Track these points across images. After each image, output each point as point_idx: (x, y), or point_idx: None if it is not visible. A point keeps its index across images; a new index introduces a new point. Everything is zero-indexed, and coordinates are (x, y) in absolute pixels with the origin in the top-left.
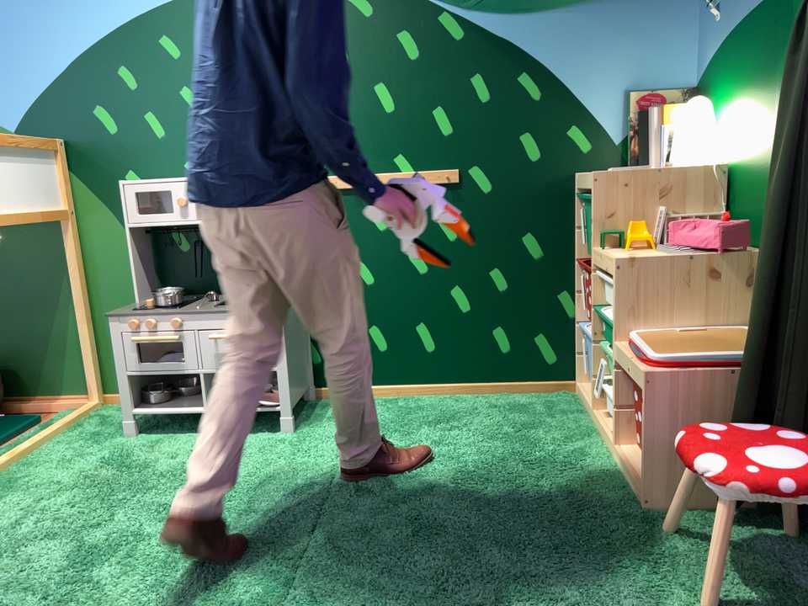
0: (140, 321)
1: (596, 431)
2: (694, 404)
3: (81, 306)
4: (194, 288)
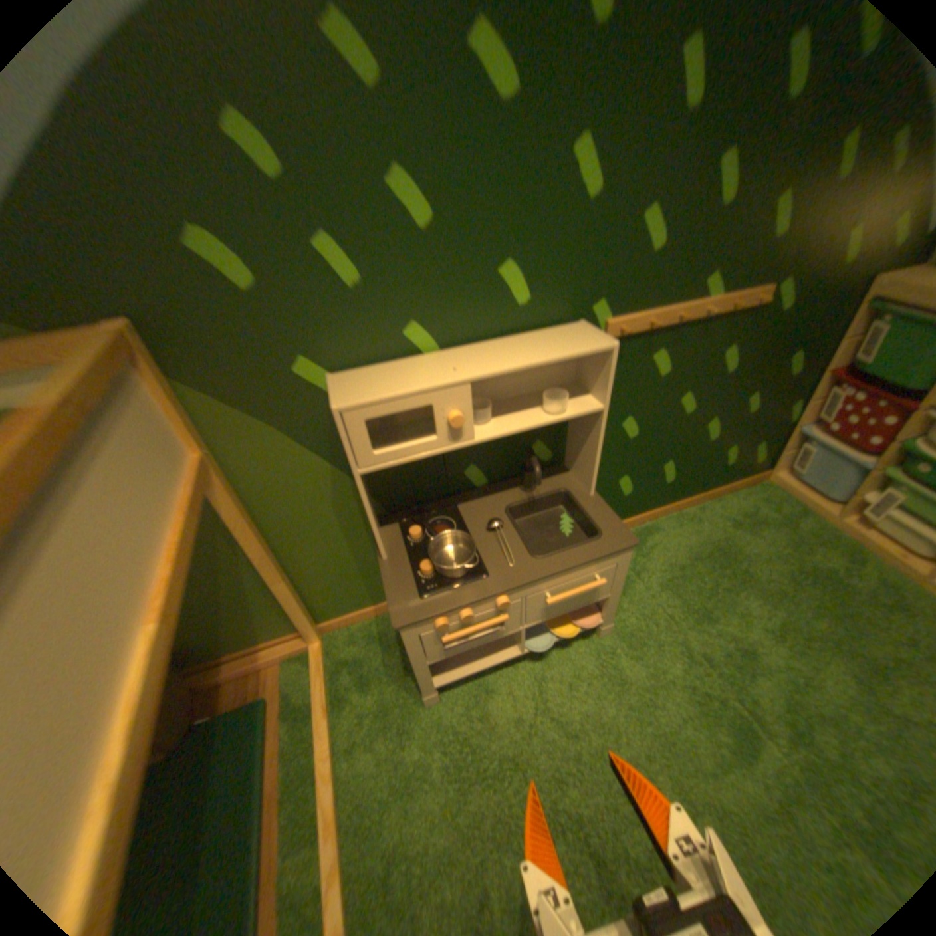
0: (450, 616)
1: (858, 544)
2: None
3: (272, 568)
4: (426, 496)
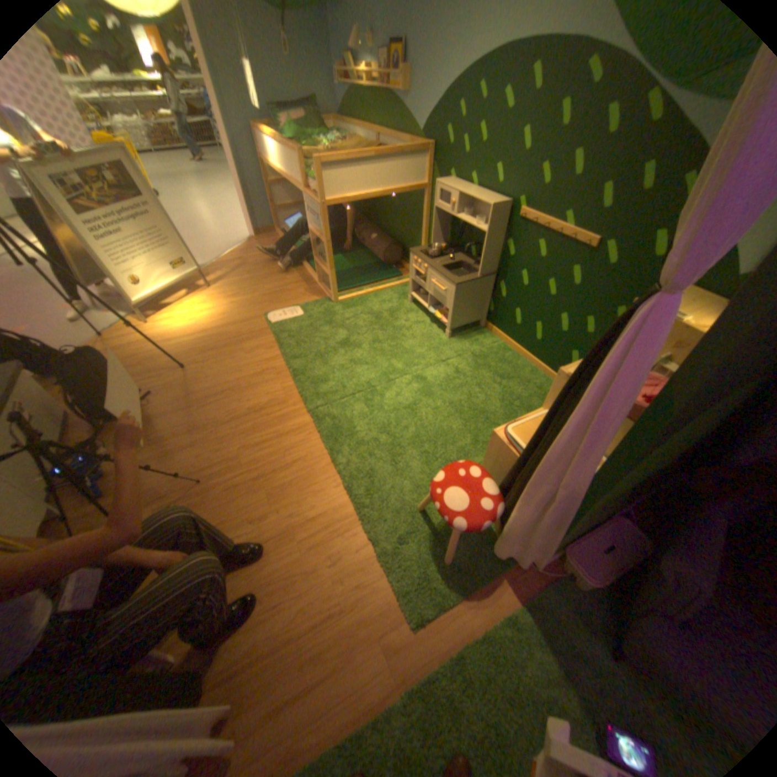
0: (416, 260)
1: None
2: (503, 461)
3: (423, 235)
4: (459, 246)
